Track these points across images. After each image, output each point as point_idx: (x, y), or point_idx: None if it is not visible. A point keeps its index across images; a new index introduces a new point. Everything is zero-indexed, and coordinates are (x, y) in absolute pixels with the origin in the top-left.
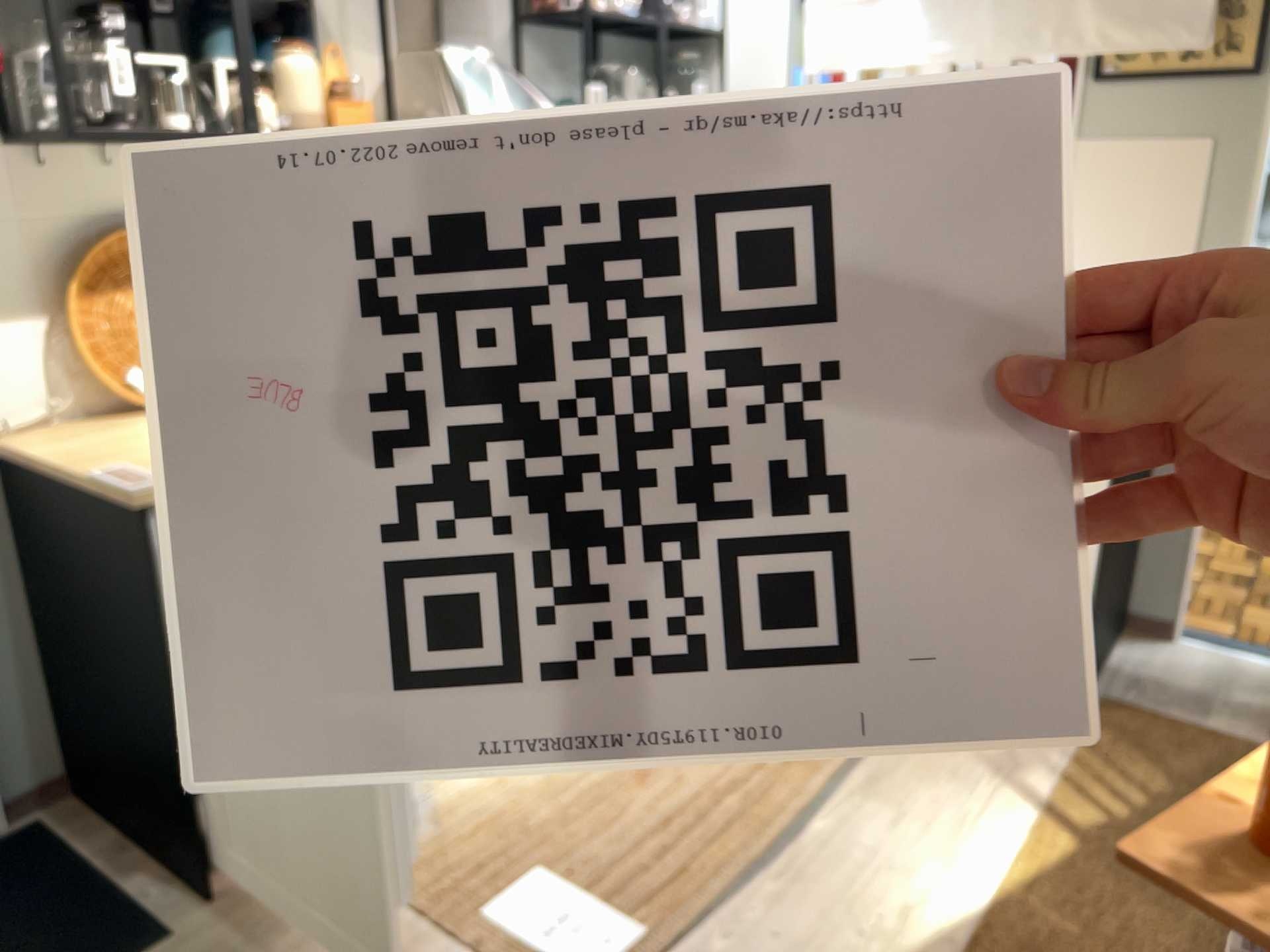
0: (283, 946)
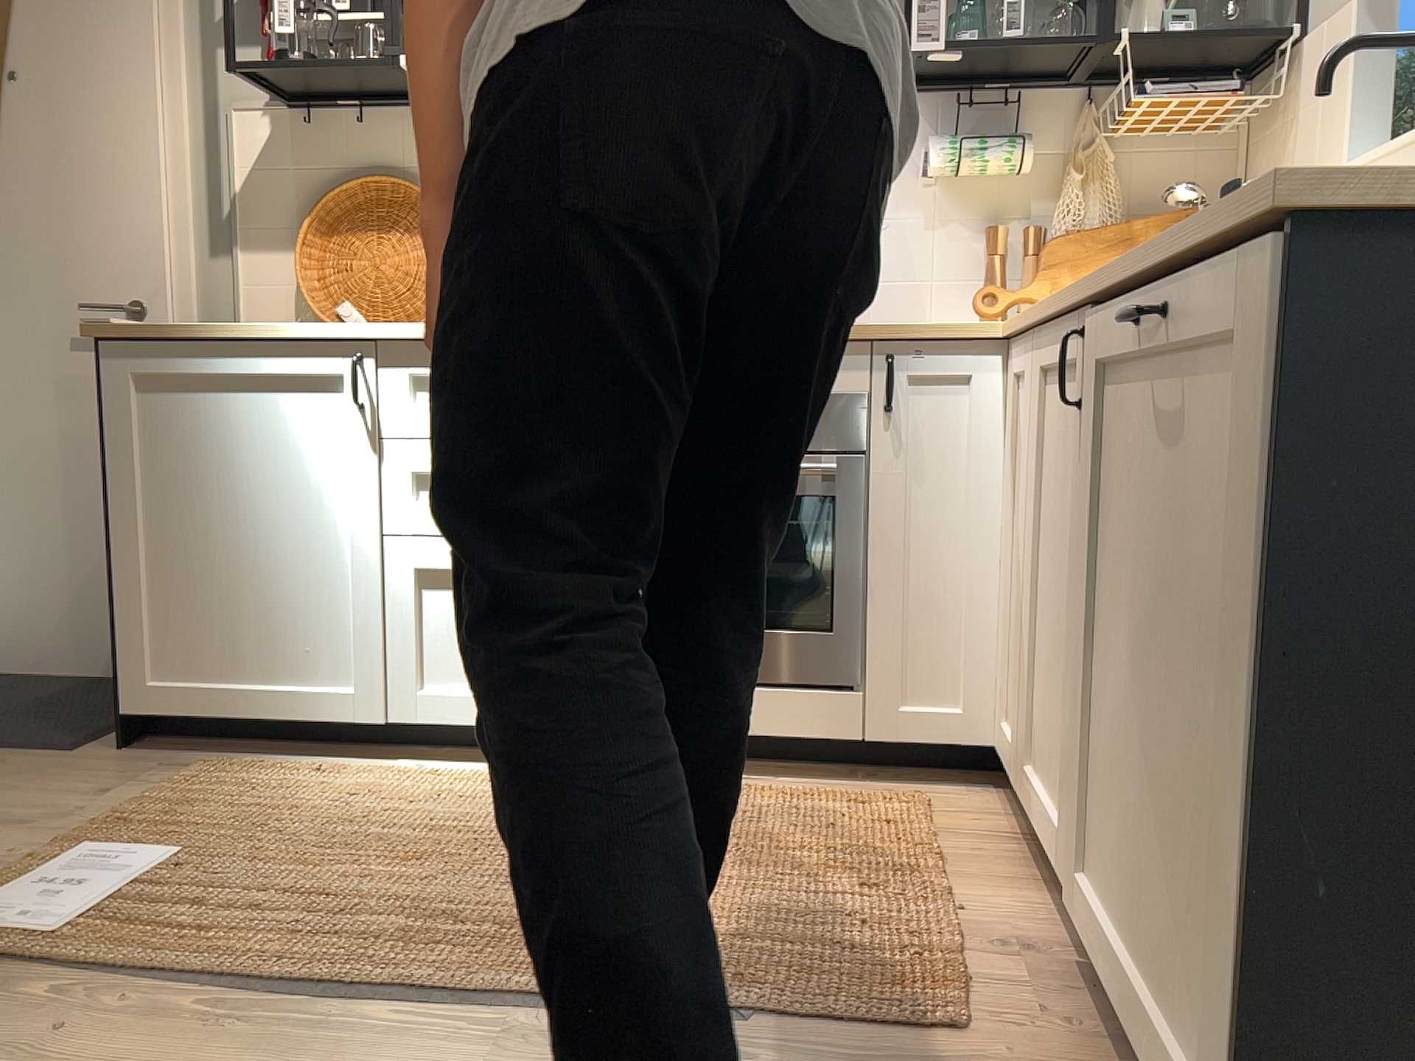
0: (56, 788)
